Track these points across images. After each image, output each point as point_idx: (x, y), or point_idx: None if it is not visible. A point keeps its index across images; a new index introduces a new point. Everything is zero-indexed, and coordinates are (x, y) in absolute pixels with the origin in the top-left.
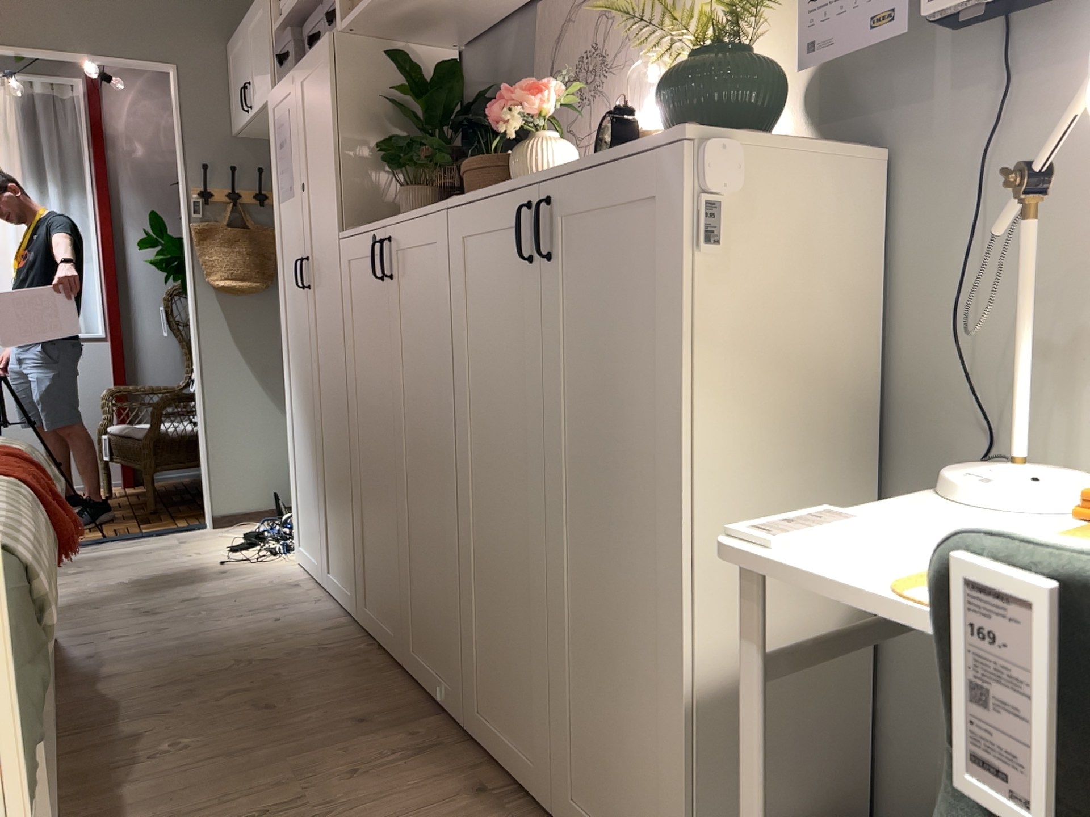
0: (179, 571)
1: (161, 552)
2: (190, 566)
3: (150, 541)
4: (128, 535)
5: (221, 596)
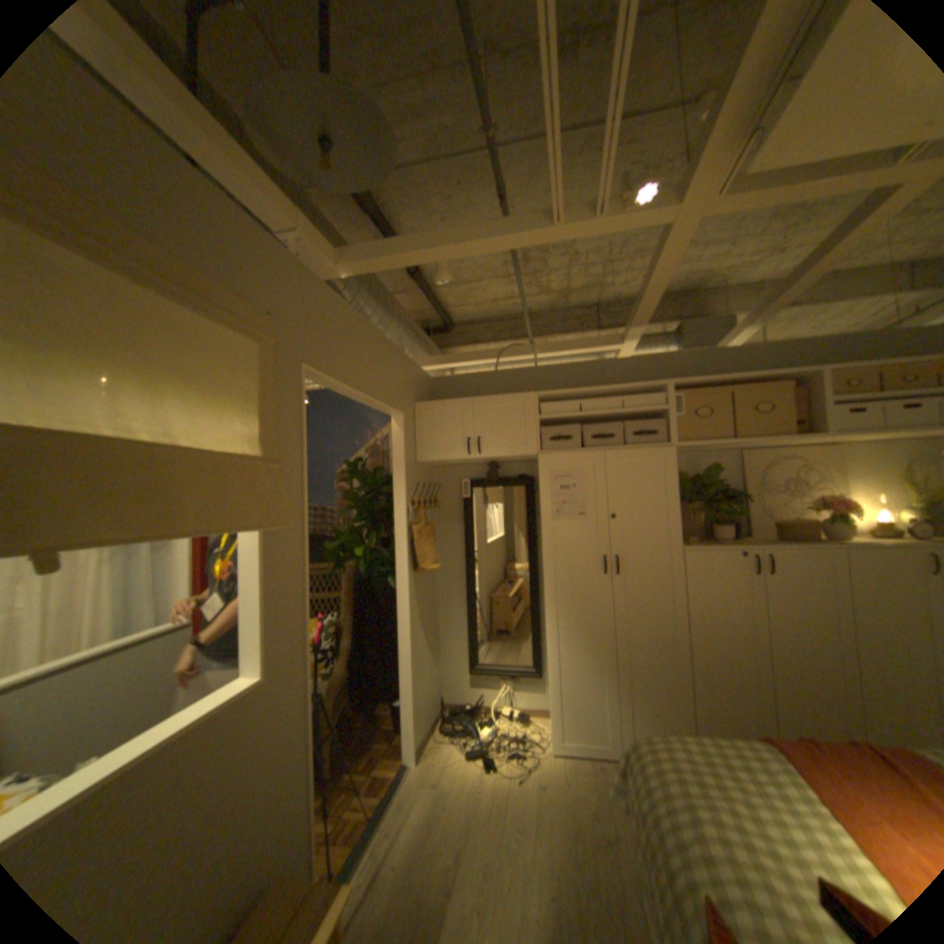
0: (515, 807)
1: (450, 805)
2: (511, 801)
3: (407, 804)
4: (379, 810)
5: (599, 804)
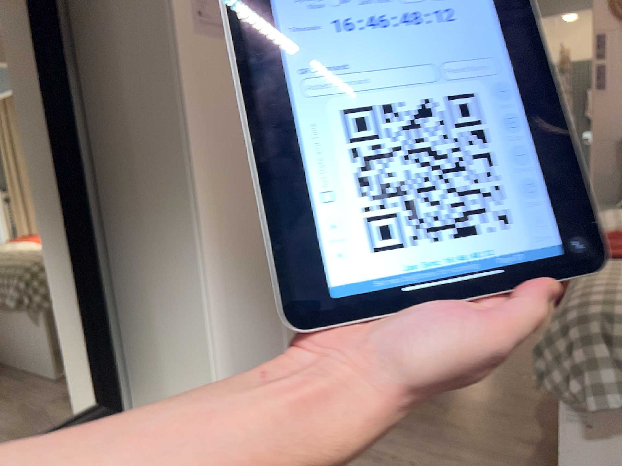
0: None
1: None
2: None
3: None
4: None
5: None
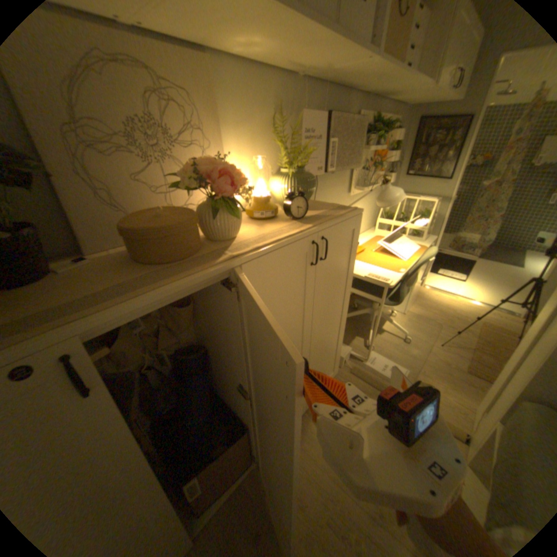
0: None
1: None
2: None
3: None
4: None
5: None
